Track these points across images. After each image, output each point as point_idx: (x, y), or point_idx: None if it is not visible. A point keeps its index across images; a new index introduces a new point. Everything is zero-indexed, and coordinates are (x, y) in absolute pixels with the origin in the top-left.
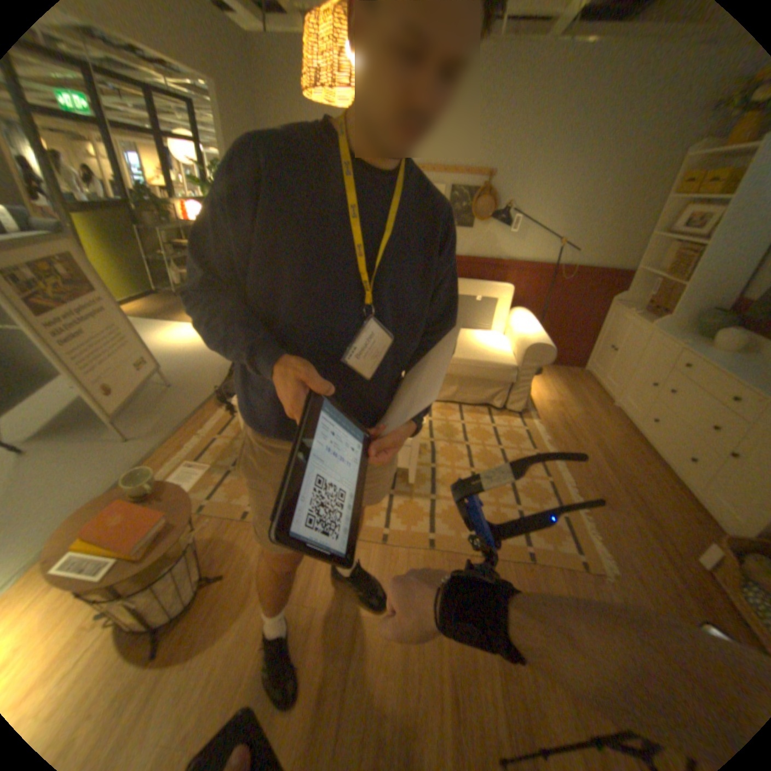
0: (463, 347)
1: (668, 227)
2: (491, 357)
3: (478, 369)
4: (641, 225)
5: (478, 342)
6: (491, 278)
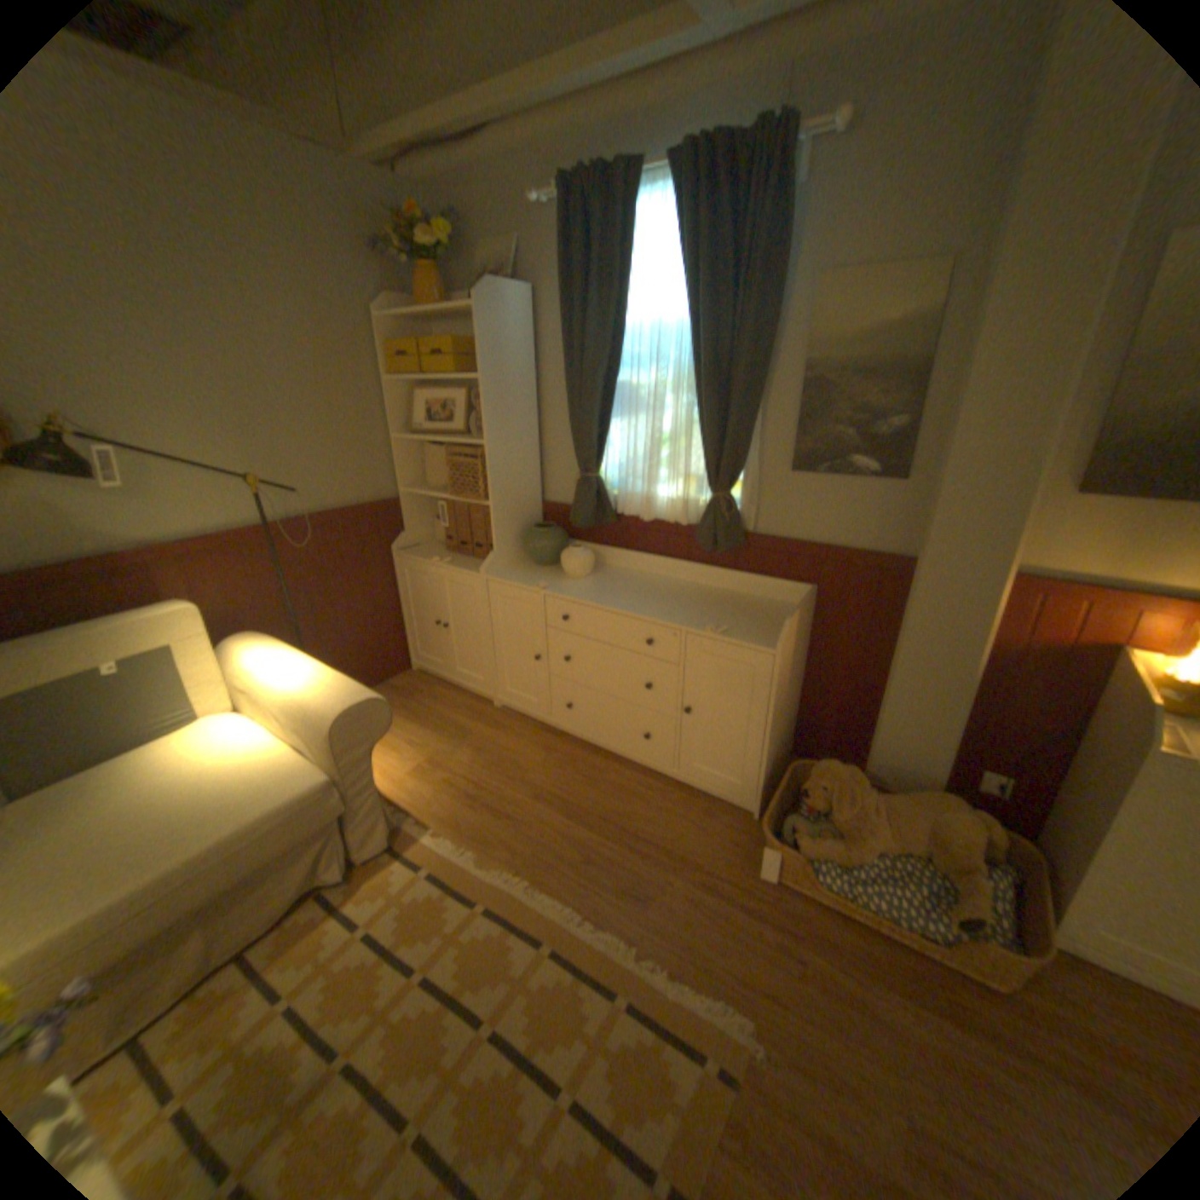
0: (149, 825)
1: (406, 424)
2: (254, 801)
3: (238, 854)
4: (368, 426)
5: (187, 775)
6: (115, 601)
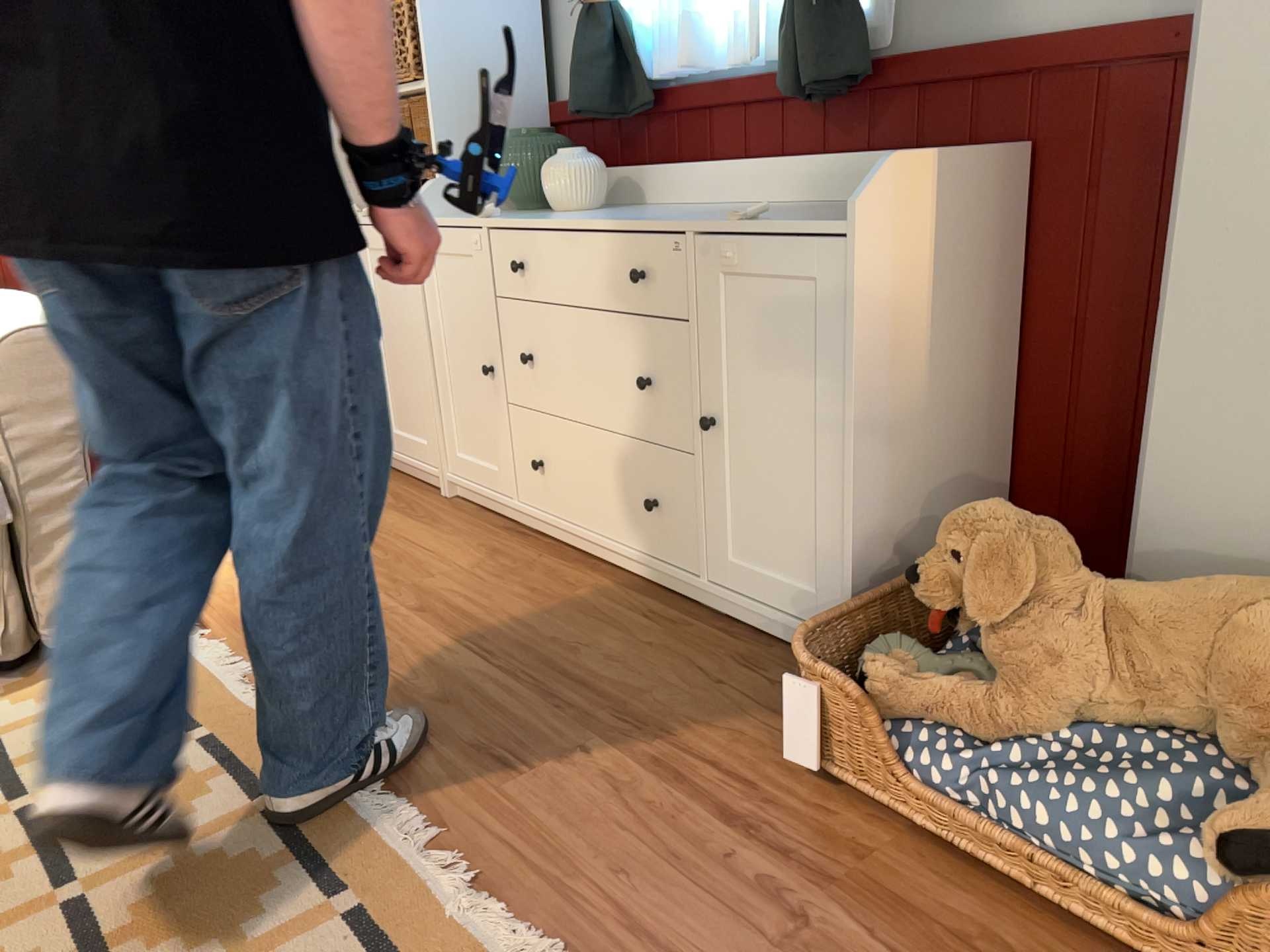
0: None
1: None
2: None
3: None
4: None
5: None
6: None
